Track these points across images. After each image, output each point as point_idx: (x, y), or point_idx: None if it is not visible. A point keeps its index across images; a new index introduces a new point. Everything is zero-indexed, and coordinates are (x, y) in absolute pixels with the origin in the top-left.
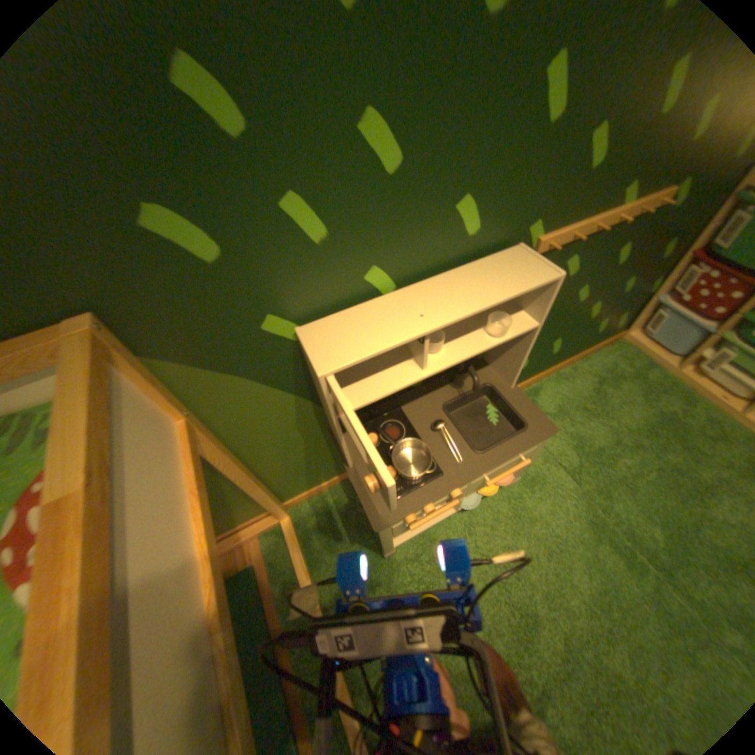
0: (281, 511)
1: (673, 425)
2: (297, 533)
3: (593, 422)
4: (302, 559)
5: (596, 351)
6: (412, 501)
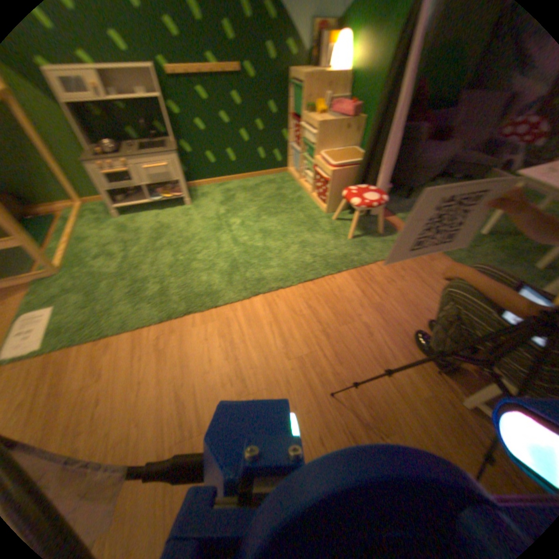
0: (70, 194)
1: (279, 196)
2: (77, 208)
3: (243, 192)
4: (73, 212)
5: (268, 173)
6: (97, 156)
